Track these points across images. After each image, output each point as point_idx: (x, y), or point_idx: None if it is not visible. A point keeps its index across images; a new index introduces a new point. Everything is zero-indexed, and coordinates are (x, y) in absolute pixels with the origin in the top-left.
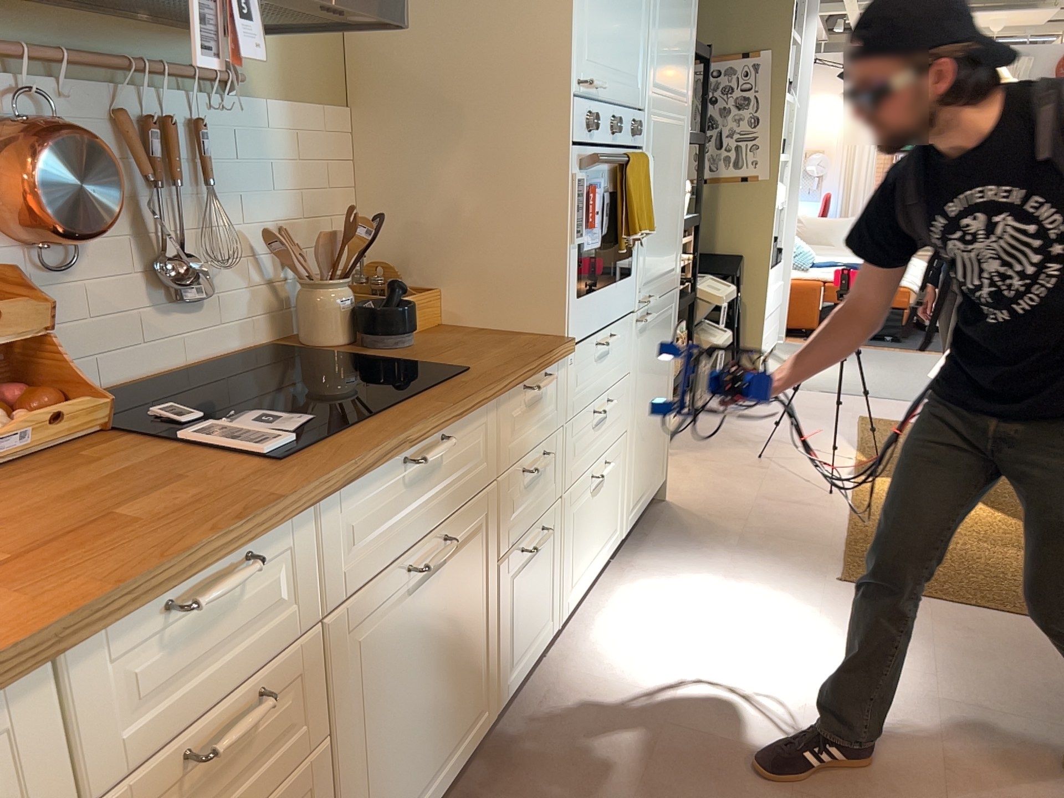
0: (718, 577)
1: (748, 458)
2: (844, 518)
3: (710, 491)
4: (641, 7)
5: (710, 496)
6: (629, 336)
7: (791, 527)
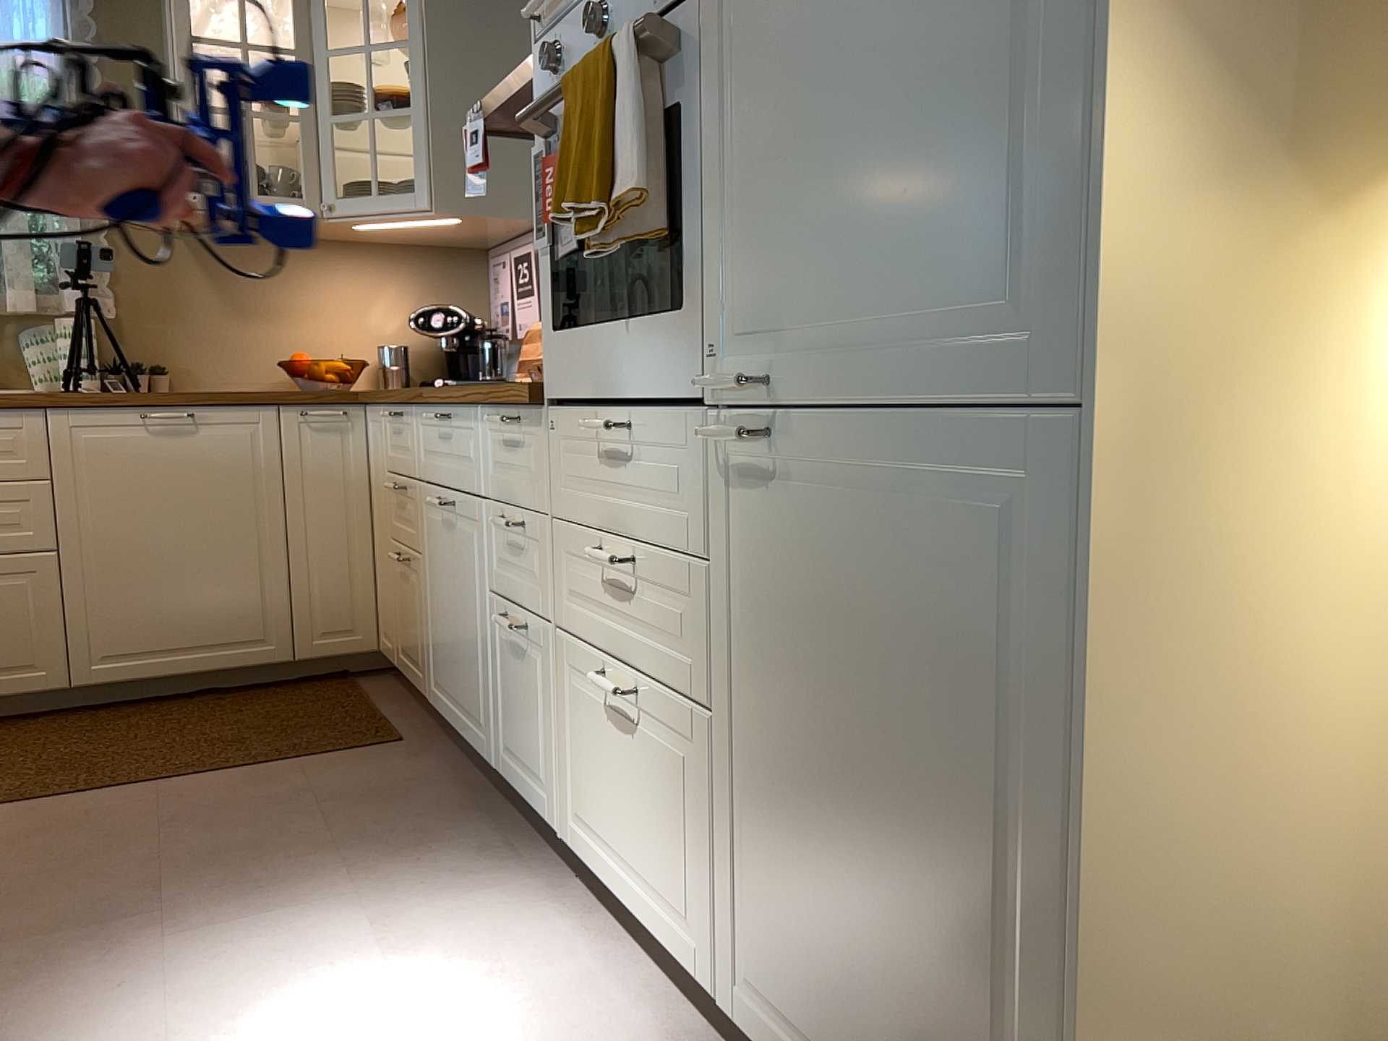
0: None
1: None
2: None
3: None
4: None
5: None
6: (702, 464)
7: None
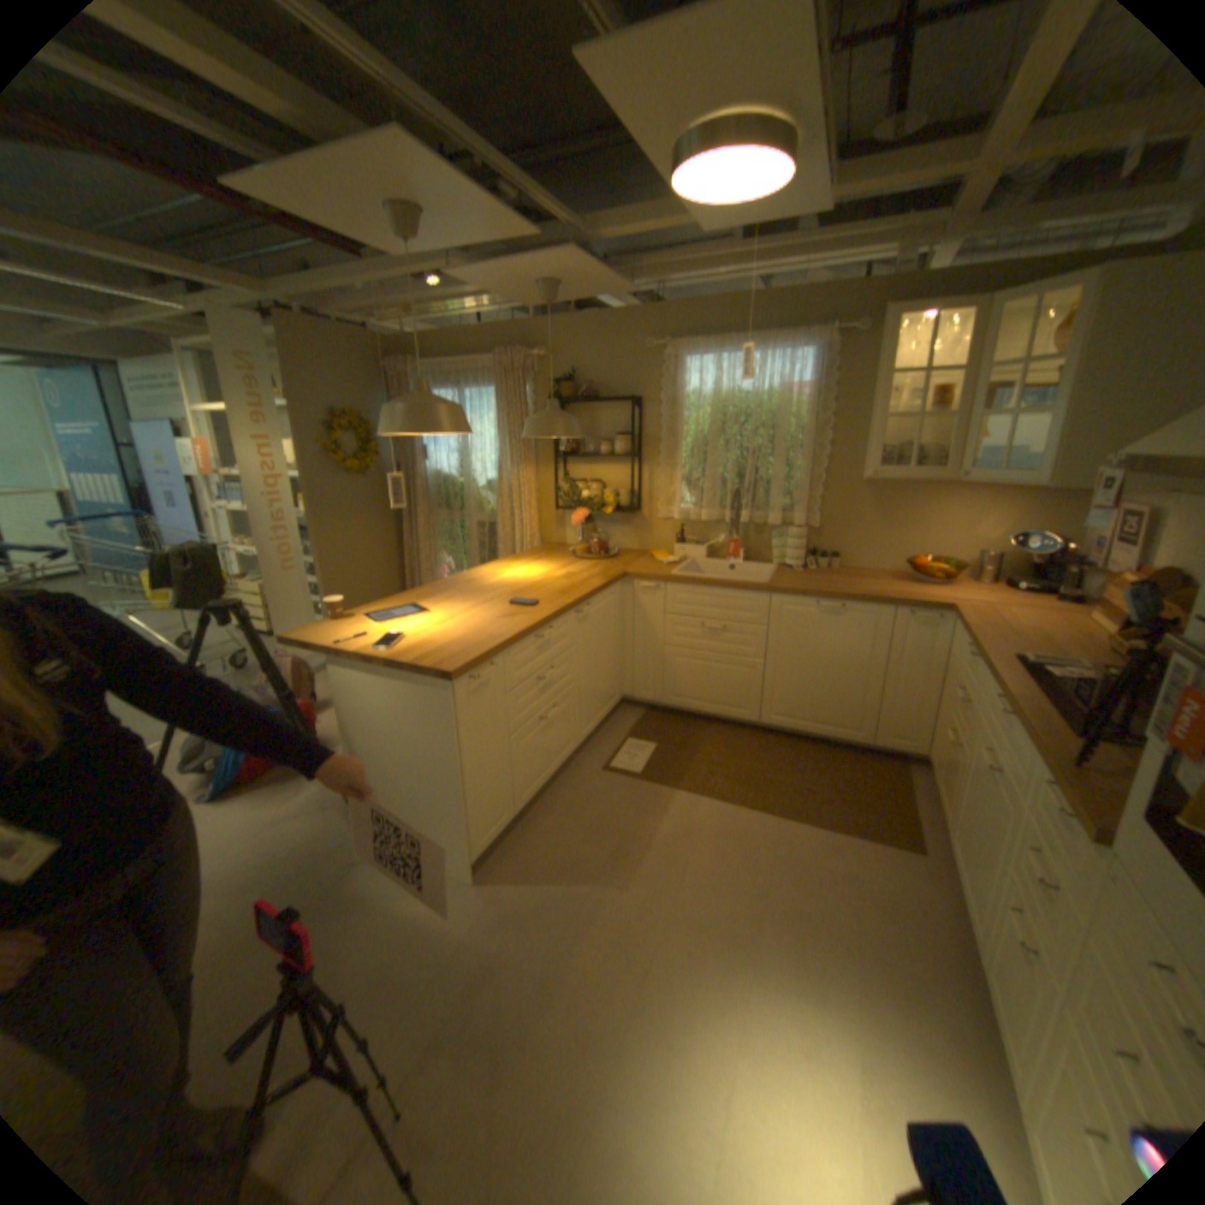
0: None
1: None
2: None
3: None
4: None
5: None
6: None
7: None
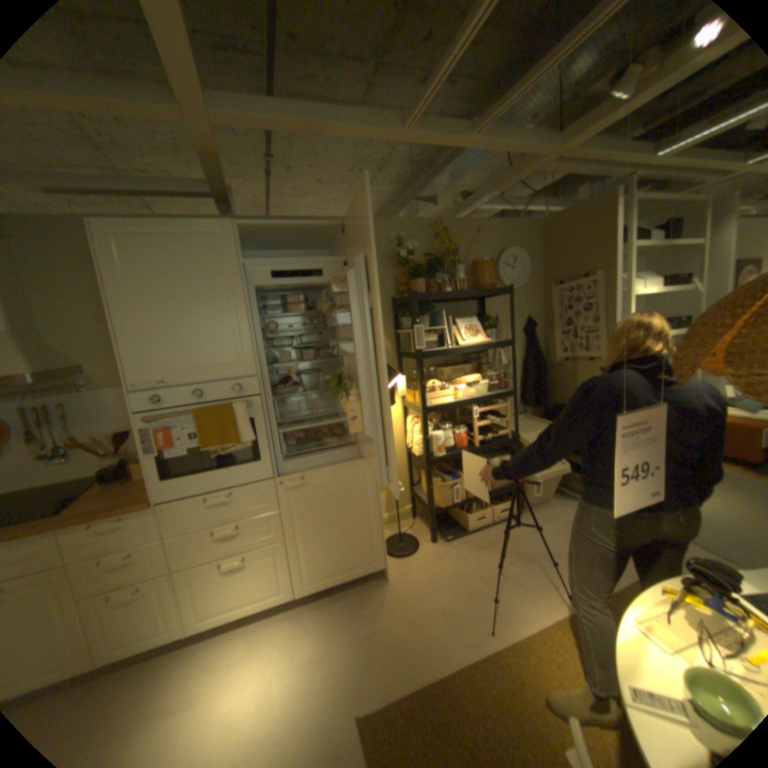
0: (310, 659)
1: (491, 573)
2: (461, 670)
3: (420, 589)
4: (229, 325)
5: (414, 592)
6: (269, 492)
7: (412, 651)
